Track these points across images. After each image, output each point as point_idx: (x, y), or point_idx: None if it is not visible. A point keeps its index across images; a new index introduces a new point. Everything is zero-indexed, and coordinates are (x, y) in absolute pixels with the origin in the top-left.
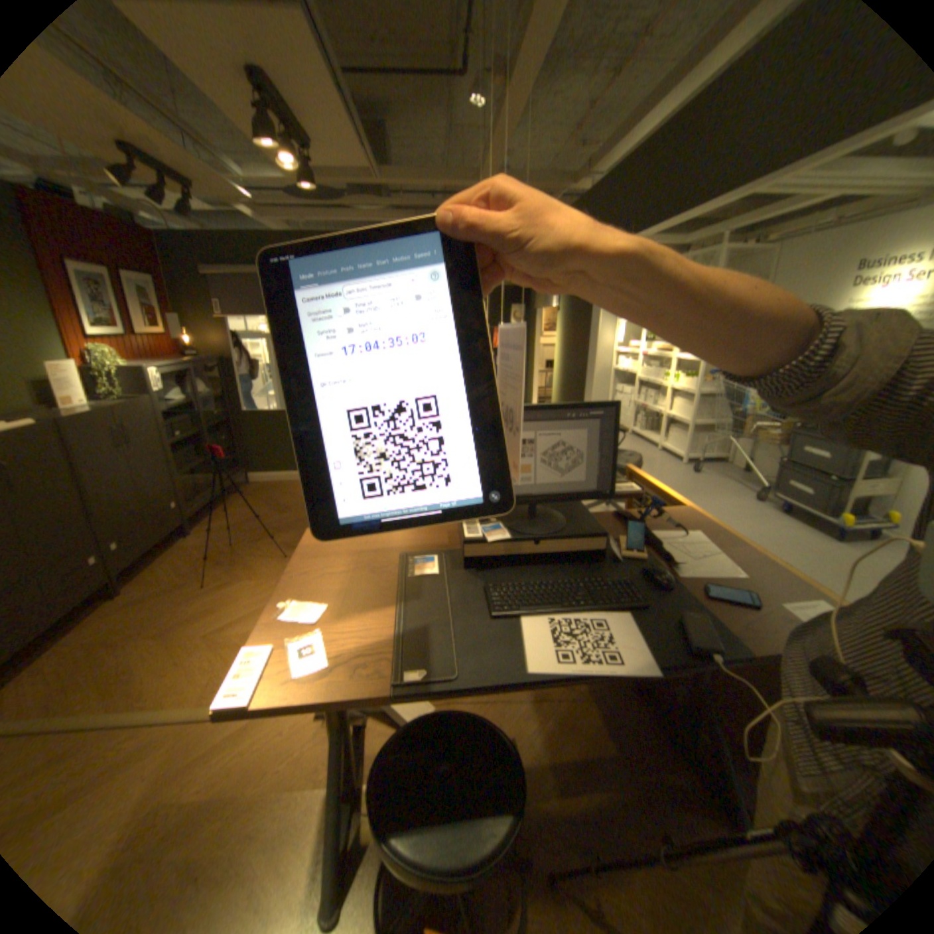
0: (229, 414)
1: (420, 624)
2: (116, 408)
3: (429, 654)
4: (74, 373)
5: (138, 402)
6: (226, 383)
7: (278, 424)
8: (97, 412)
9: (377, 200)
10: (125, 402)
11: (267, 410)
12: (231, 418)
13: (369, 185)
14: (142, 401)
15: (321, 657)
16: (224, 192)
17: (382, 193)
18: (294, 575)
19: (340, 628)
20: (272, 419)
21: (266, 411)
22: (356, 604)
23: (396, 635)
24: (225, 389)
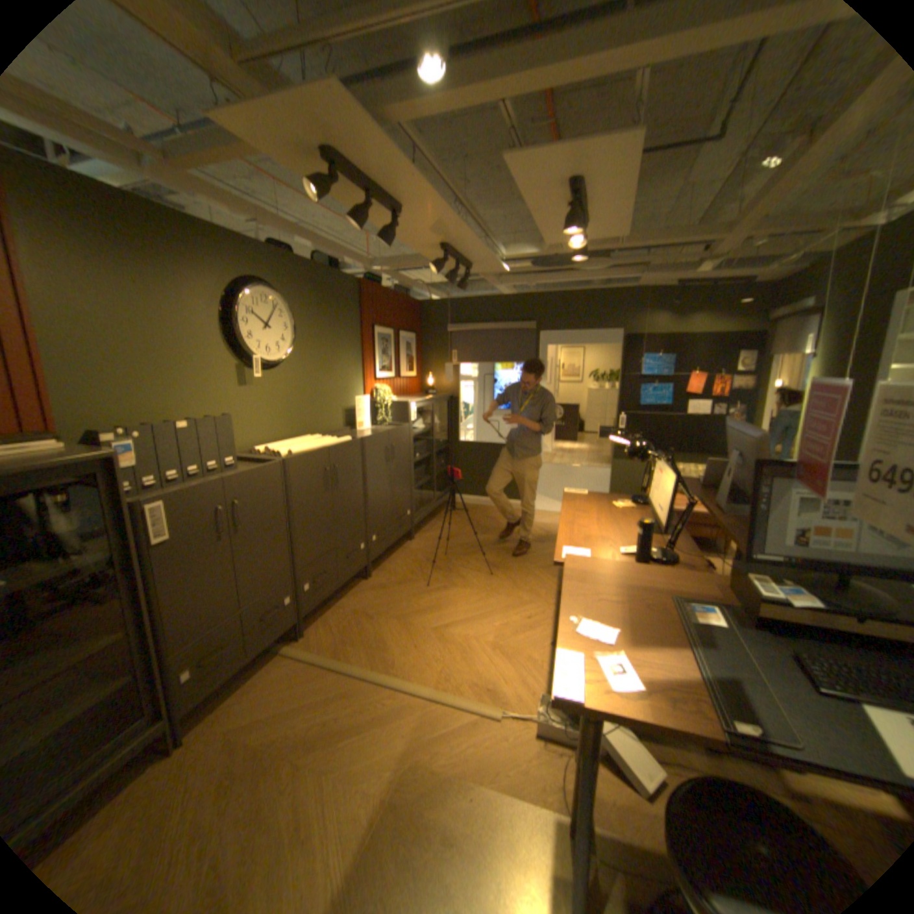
0: (449, 443)
1: (728, 677)
2: (391, 432)
3: (755, 713)
4: (367, 406)
5: (402, 429)
6: (451, 417)
7: (485, 455)
8: (381, 435)
9: (603, 261)
10: (395, 428)
11: (478, 442)
12: (450, 446)
13: (600, 249)
14: (404, 428)
15: (634, 680)
16: (483, 269)
17: (610, 255)
18: (572, 595)
19: (640, 657)
20: (480, 450)
21: (476, 443)
22: (646, 637)
23: (705, 681)
24: (450, 422)
